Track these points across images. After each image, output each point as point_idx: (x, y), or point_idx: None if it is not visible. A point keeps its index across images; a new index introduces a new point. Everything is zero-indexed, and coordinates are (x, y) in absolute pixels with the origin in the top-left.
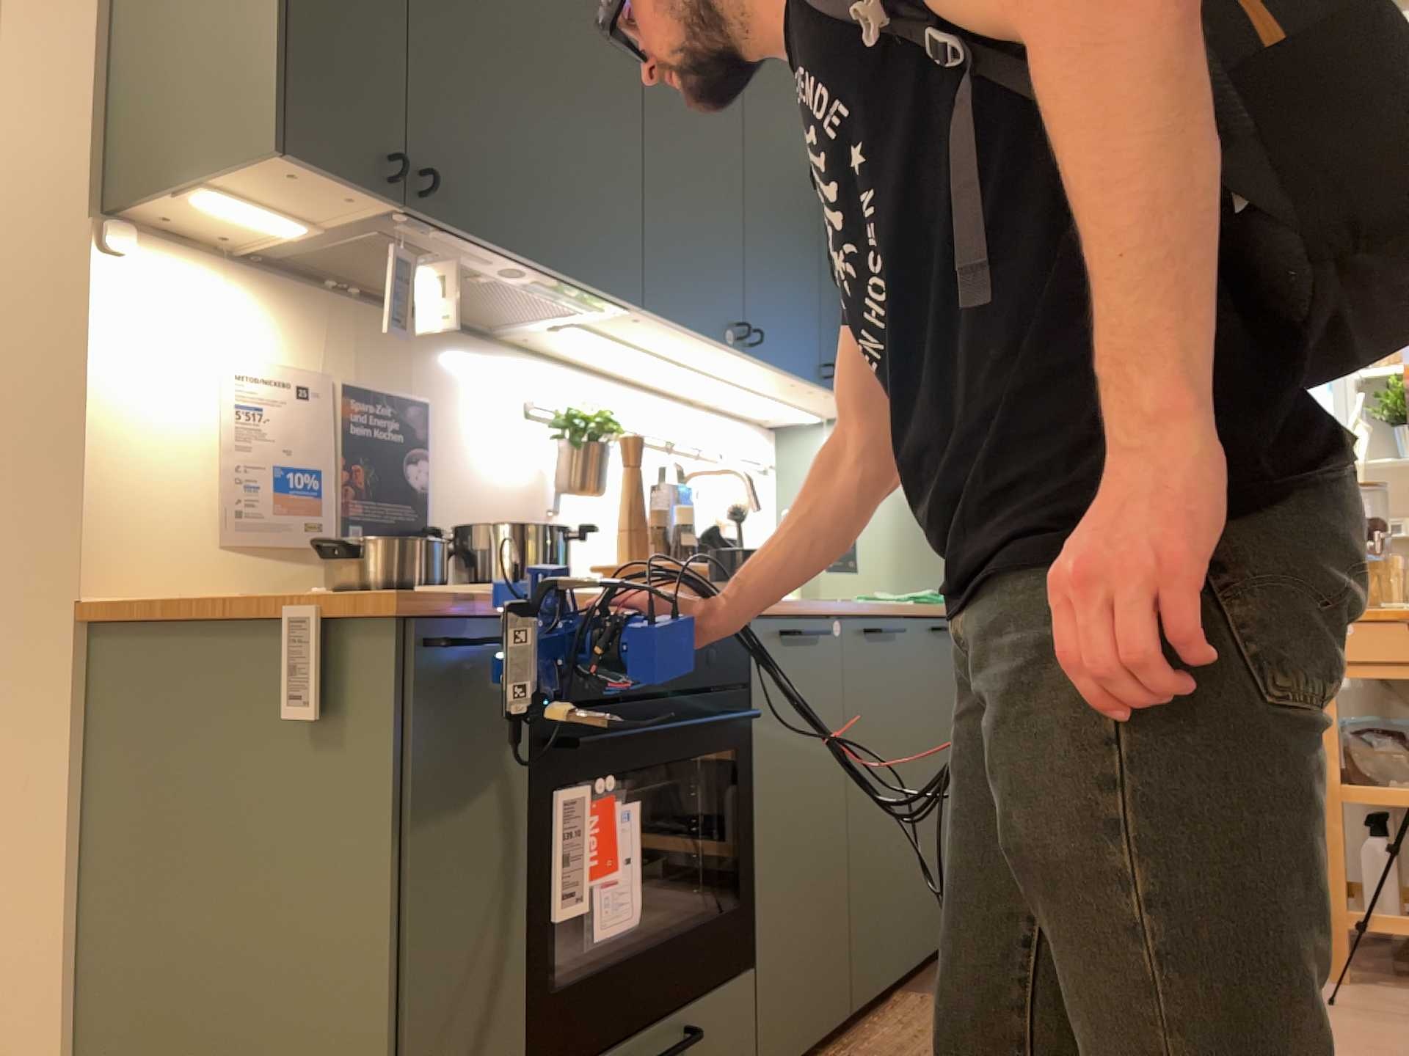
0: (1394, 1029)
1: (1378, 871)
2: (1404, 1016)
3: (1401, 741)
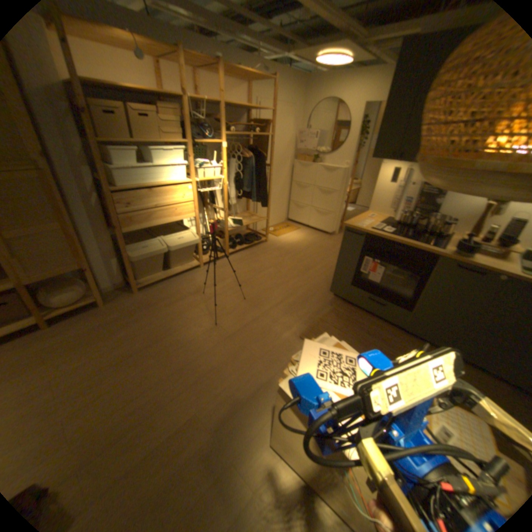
0: None
1: None
2: None
3: None
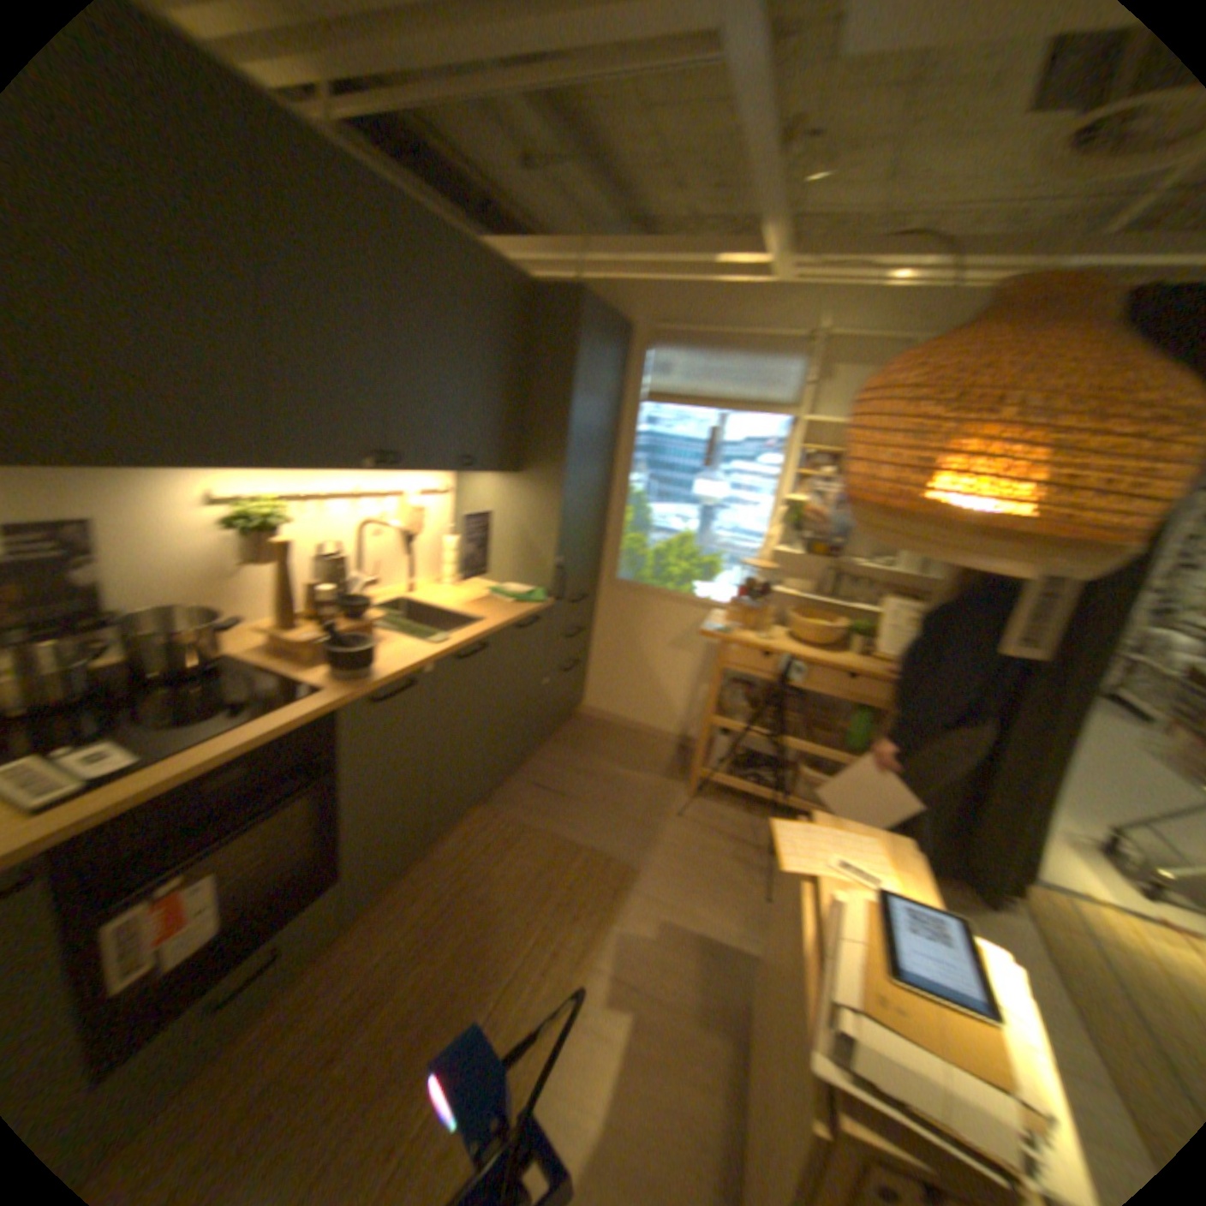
0: (698, 839)
1: (721, 751)
2: (706, 828)
3: (751, 690)
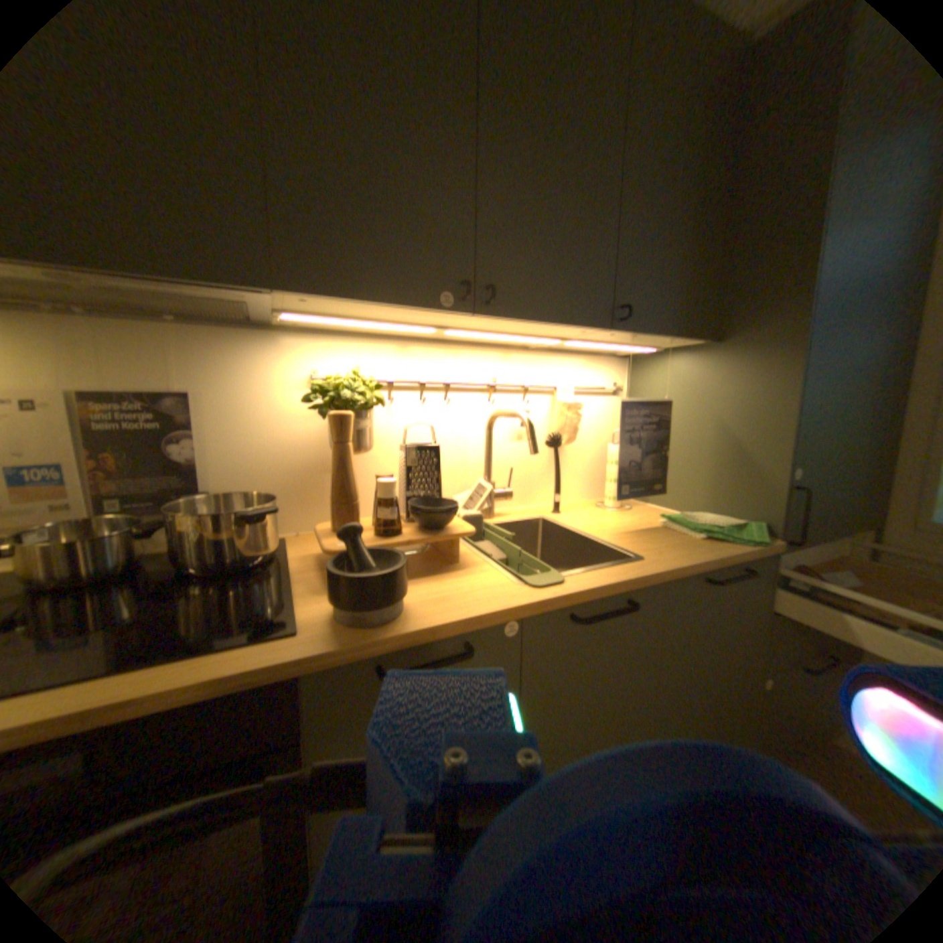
0: None
1: None
2: None
3: None
